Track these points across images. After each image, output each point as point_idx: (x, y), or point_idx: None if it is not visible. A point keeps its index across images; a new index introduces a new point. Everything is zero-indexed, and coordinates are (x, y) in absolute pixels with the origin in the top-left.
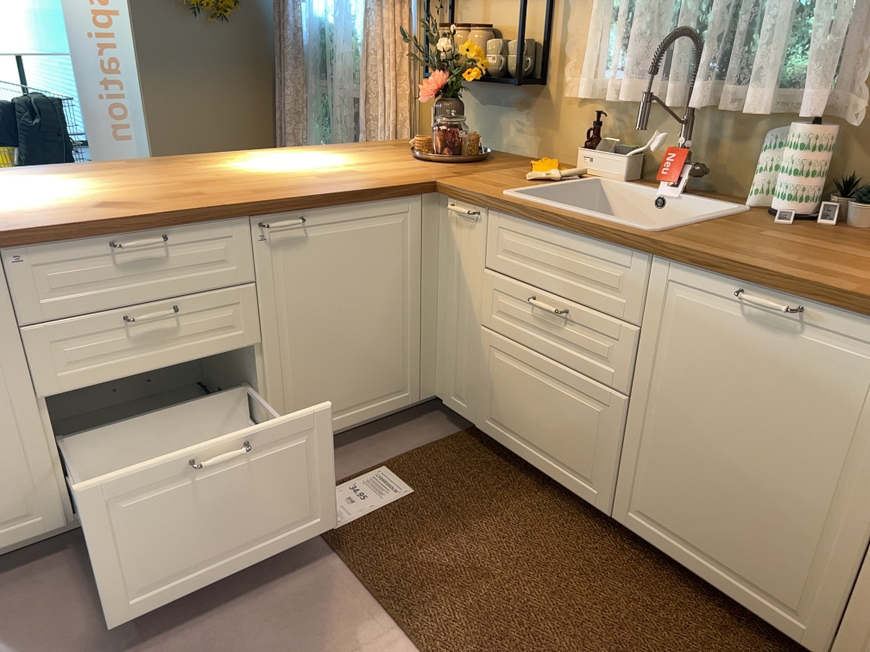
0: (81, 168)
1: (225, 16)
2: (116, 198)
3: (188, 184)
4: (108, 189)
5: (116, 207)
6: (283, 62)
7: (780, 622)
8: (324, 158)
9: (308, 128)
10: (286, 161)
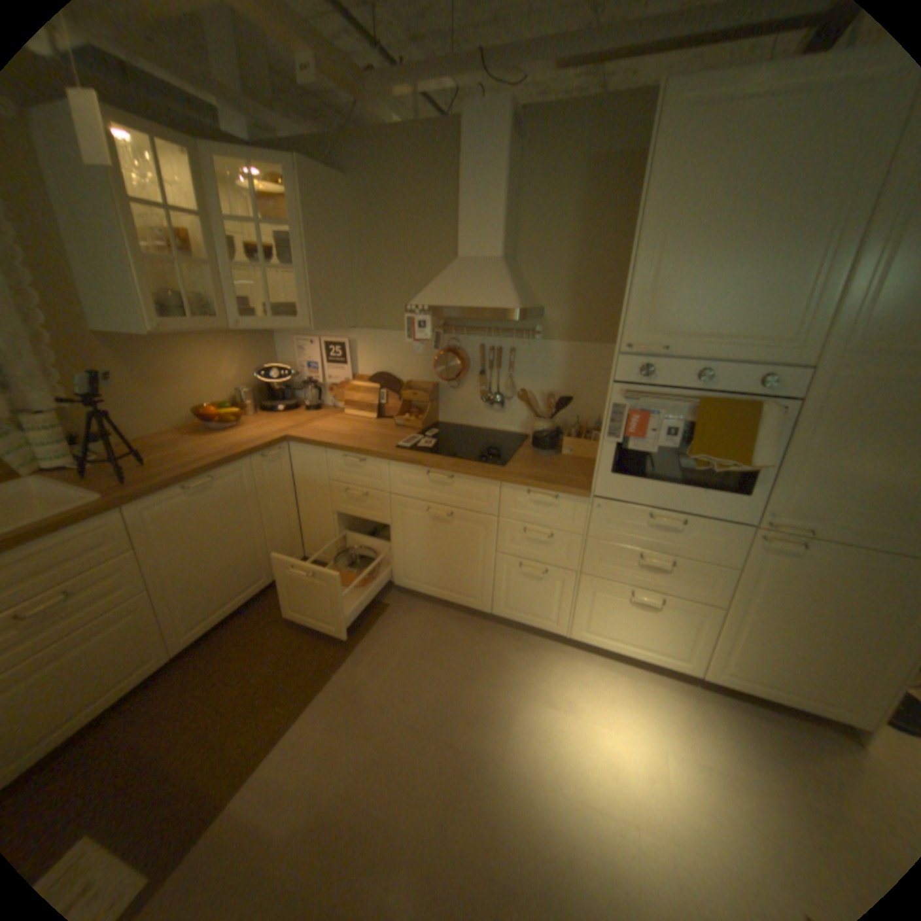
0: None
1: None
2: None
3: None
4: None
5: None
6: None
7: (258, 589)
8: None
9: None
10: None
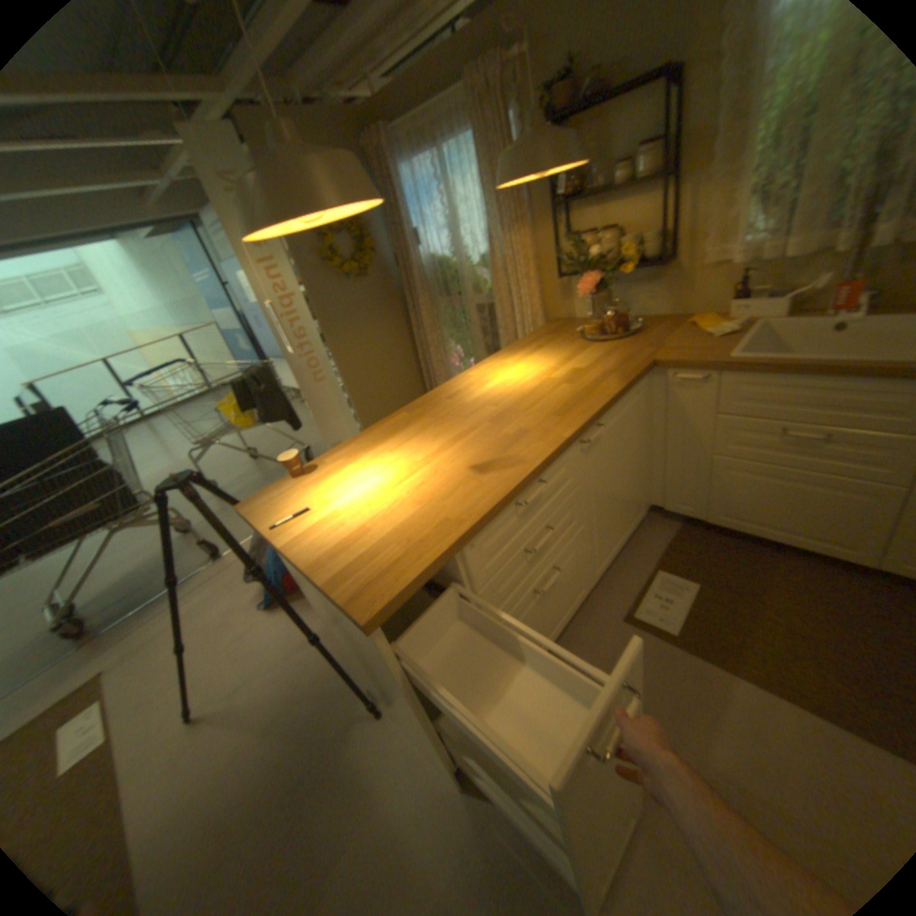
0: (381, 430)
1: (363, 272)
2: (472, 458)
3: (491, 422)
4: (444, 447)
5: (492, 468)
6: (409, 292)
7: None
8: (528, 362)
9: (439, 334)
10: (507, 373)
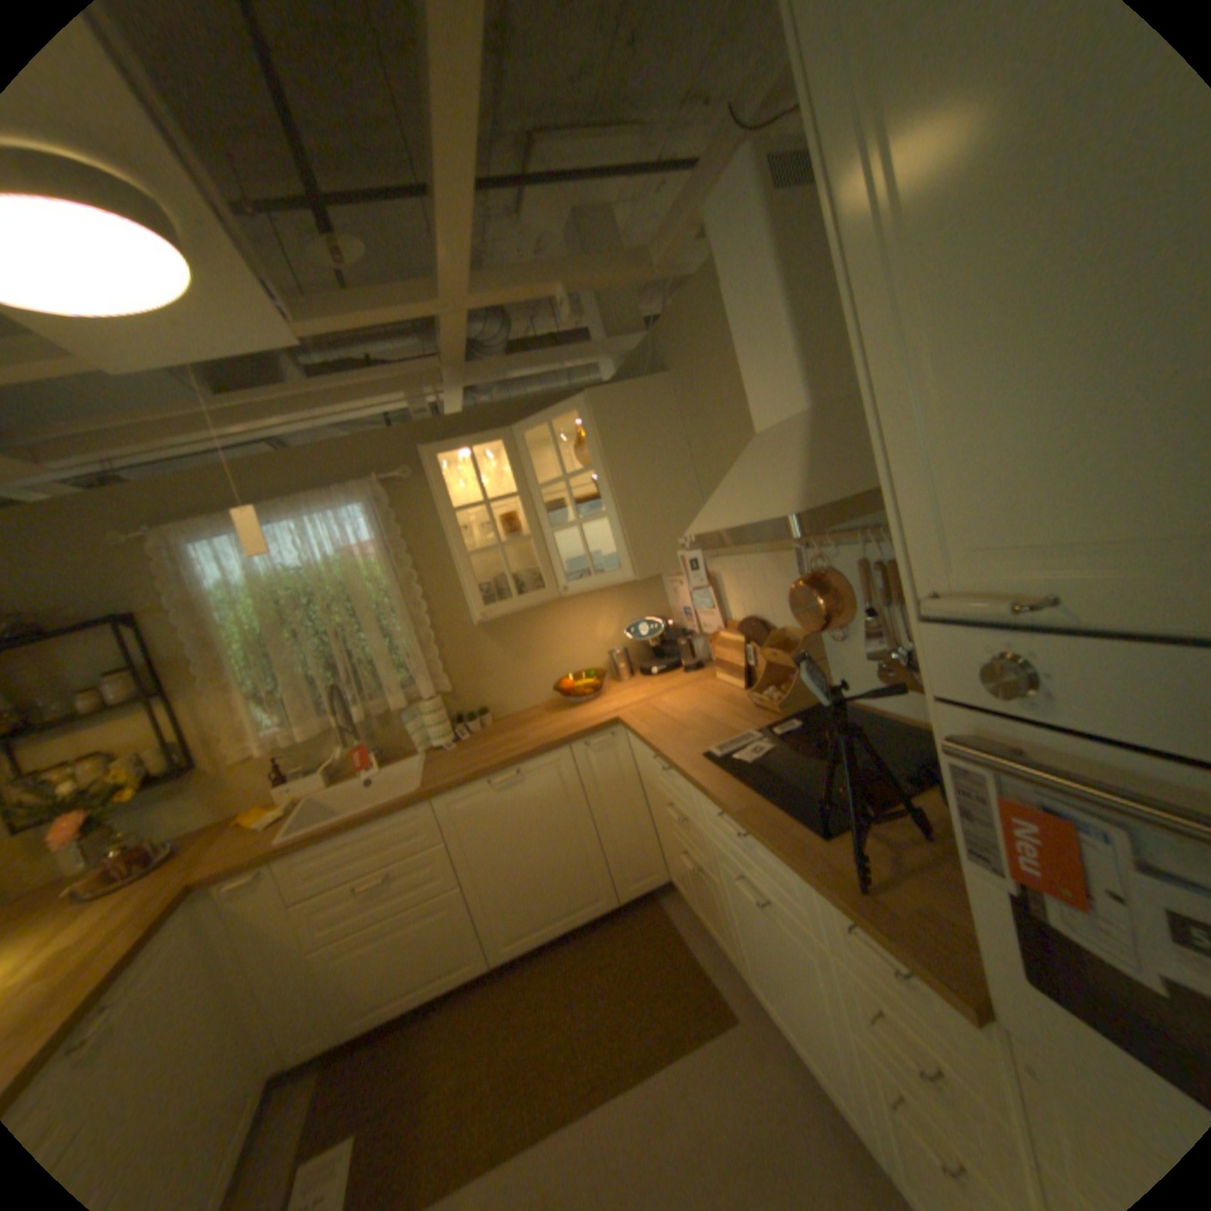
0: None
1: None
2: None
3: None
4: None
5: None
6: None
7: (595, 912)
8: None
9: None
10: None
